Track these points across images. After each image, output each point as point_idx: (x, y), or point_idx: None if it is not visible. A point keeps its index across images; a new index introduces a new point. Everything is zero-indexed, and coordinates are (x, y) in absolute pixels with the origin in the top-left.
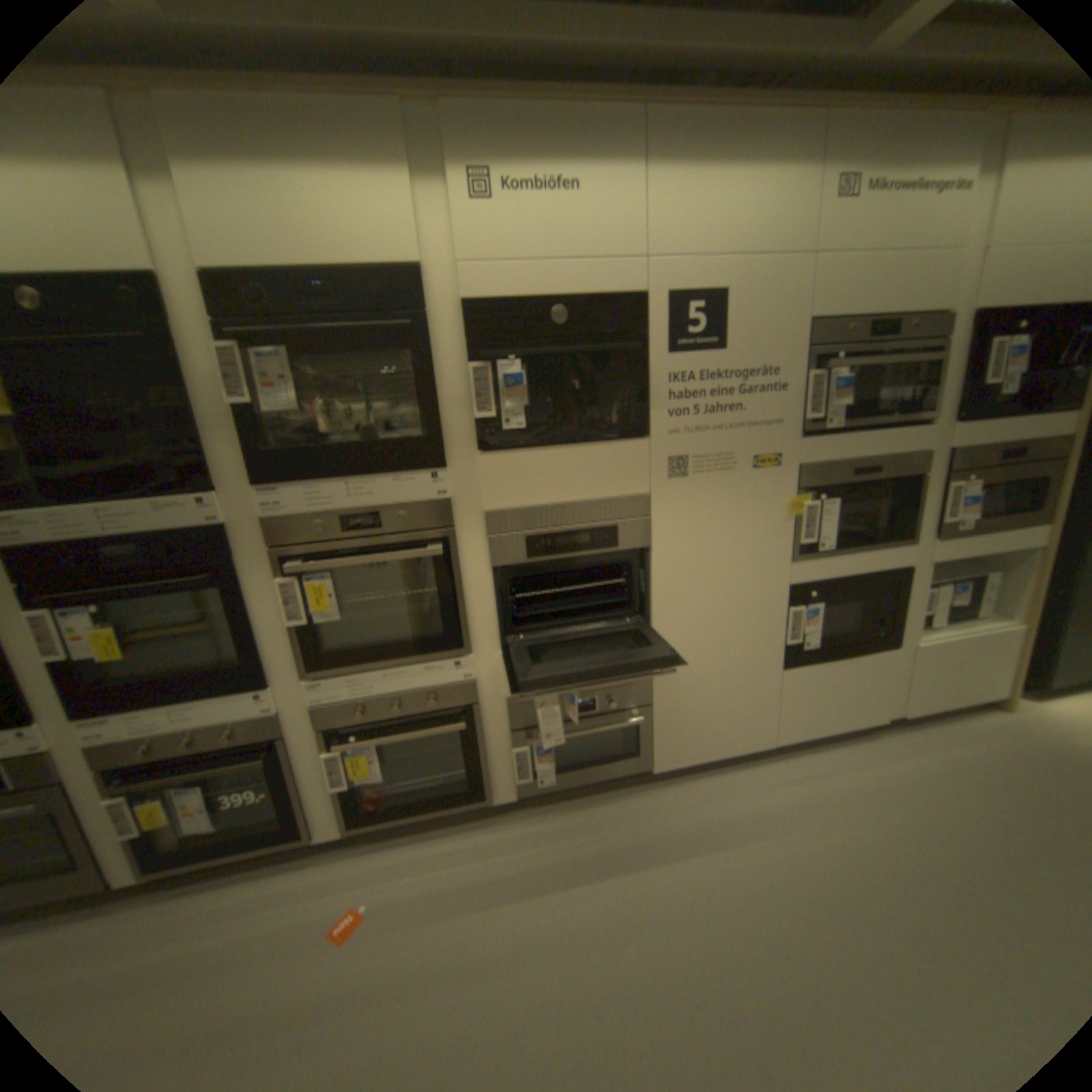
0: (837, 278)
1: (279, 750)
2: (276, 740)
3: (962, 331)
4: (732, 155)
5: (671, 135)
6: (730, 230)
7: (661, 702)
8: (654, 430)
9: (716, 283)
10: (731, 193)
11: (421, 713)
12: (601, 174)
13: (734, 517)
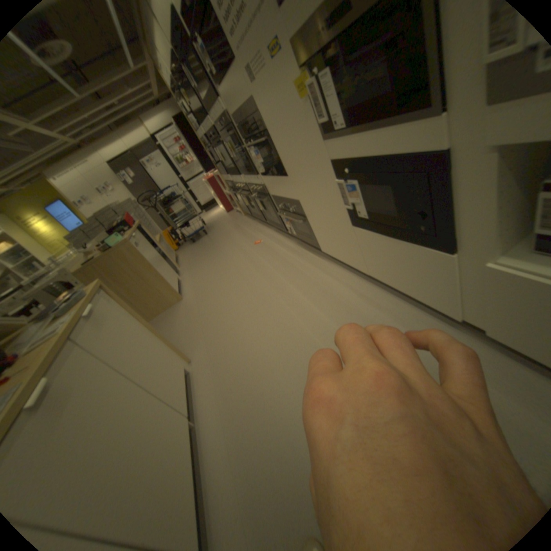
0: None
1: (250, 192)
2: (250, 189)
3: None
4: None
5: None
6: None
7: (308, 216)
8: (235, 50)
9: None
10: None
11: (262, 191)
12: None
13: (283, 104)
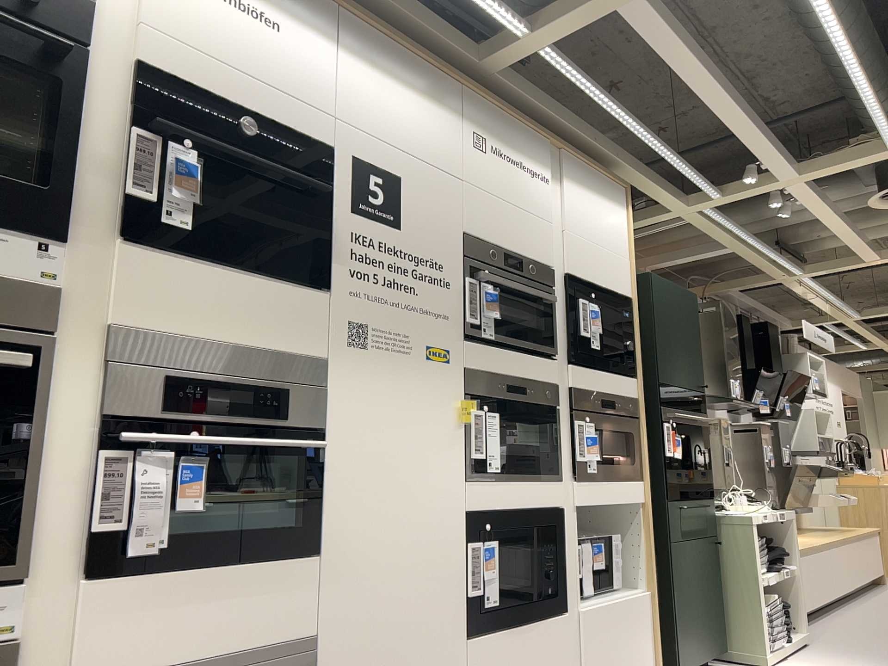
0: (478, 207)
1: None
2: None
3: (559, 288)
4: (402, 80)
5: (358, 40)
6: (401, 132)
7: None
8: (335, 286)
9: (391, 168)
10: (401, 106)
11: None
12: (301, 34)
13: (410, 412)
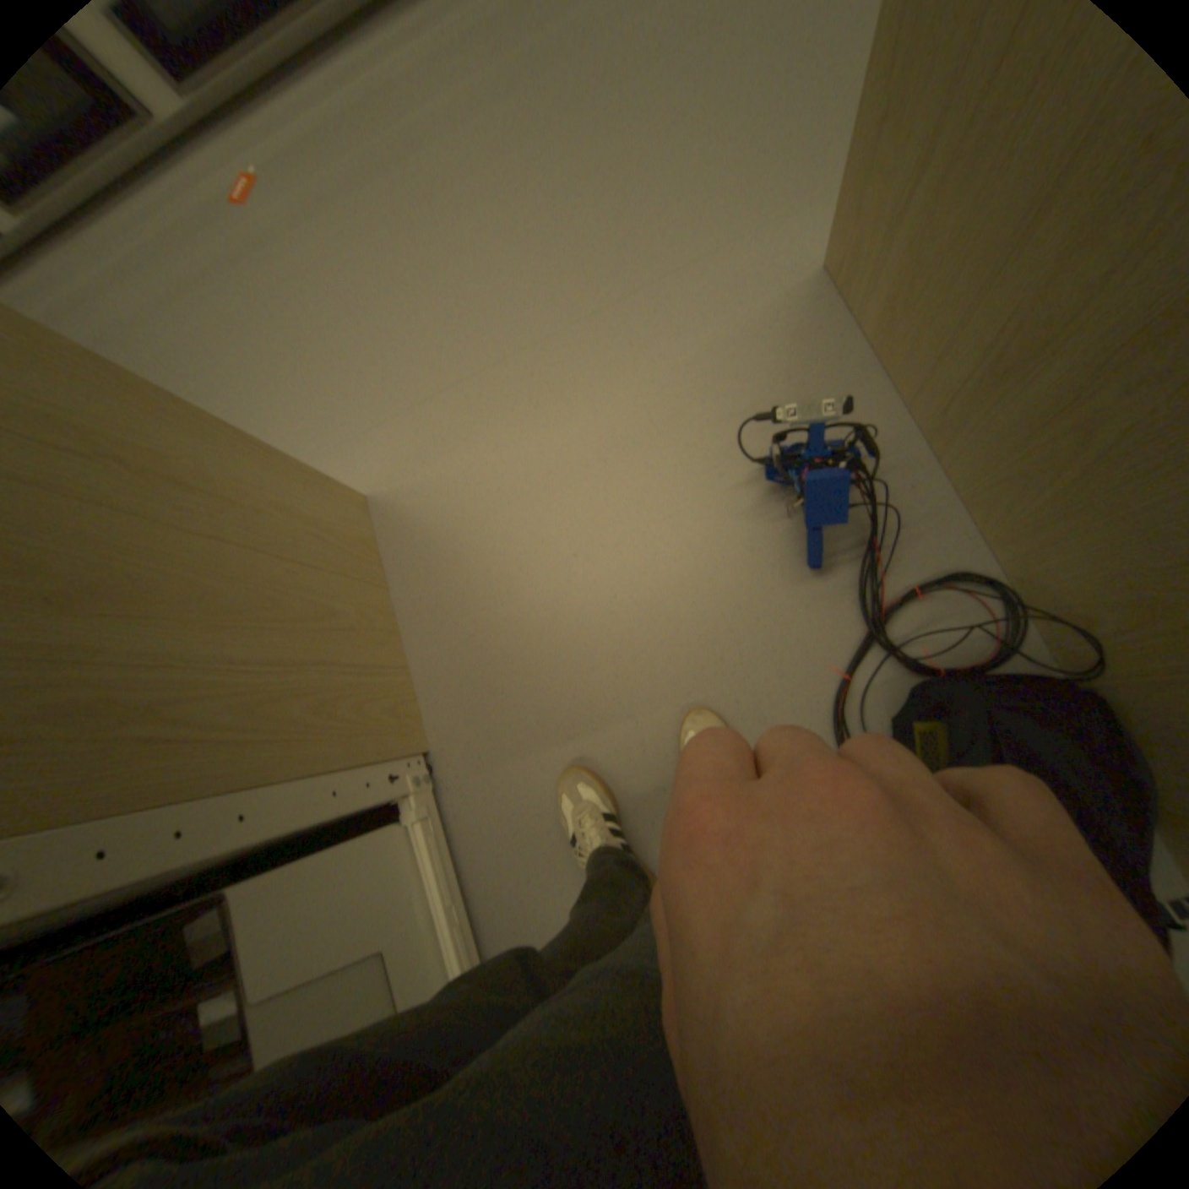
0: None
1: None
2: None
3: None
4: None
5: None
6: None
7: None
8: None
9: None
10: None
11: None
12: None
13: None
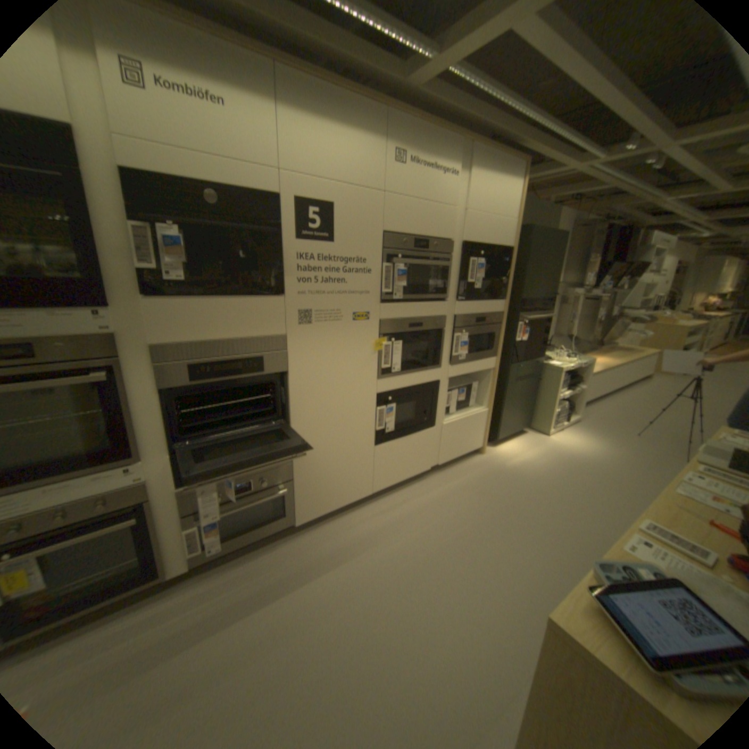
0: (395, 210)
1: None
2: None
3: (456, 252)
4: (333, 118)
5: (292, 91)
6: (333, 166)
7: (298, 477)
8: (288, 291)
9: (325, 198)
10: (333, 142)
11: (90, 518)
12: (241, 102)
13: (342, 352)
